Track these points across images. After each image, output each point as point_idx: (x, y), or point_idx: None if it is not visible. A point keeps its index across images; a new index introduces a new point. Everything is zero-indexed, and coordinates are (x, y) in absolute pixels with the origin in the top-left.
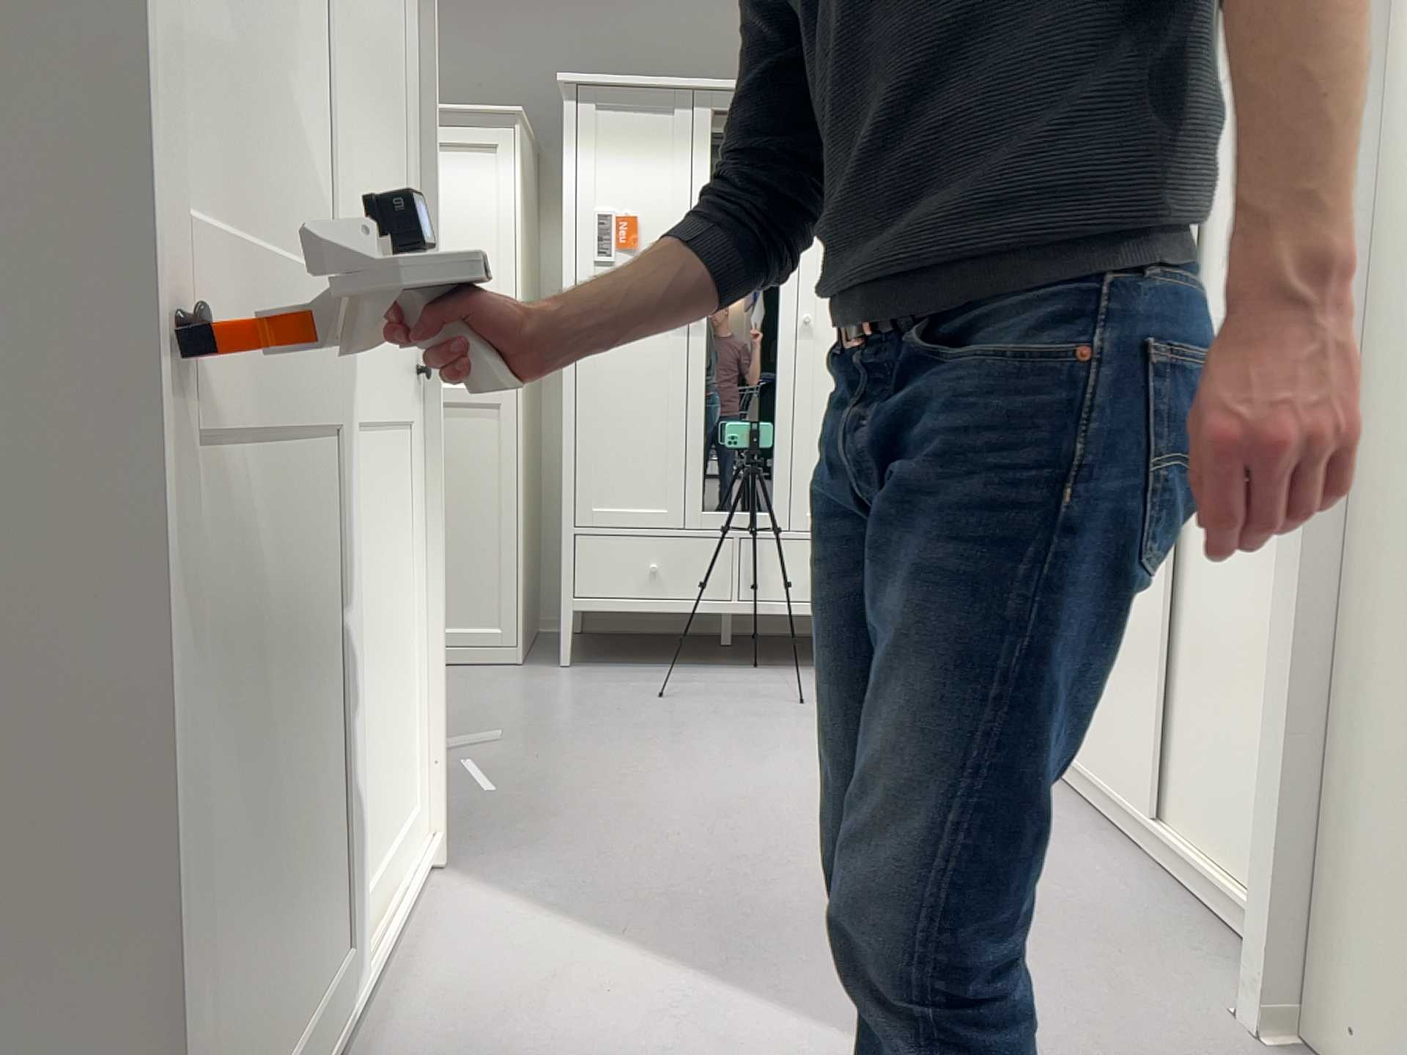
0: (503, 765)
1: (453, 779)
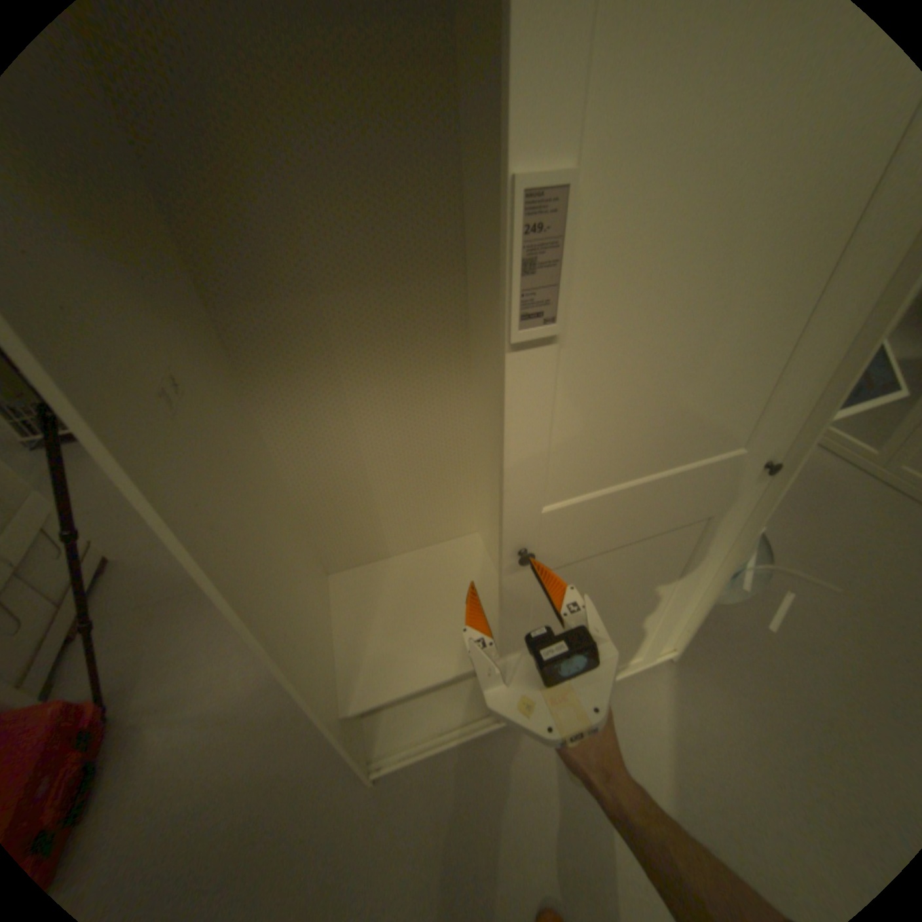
0: (815, 615)
1: (769, 602)
